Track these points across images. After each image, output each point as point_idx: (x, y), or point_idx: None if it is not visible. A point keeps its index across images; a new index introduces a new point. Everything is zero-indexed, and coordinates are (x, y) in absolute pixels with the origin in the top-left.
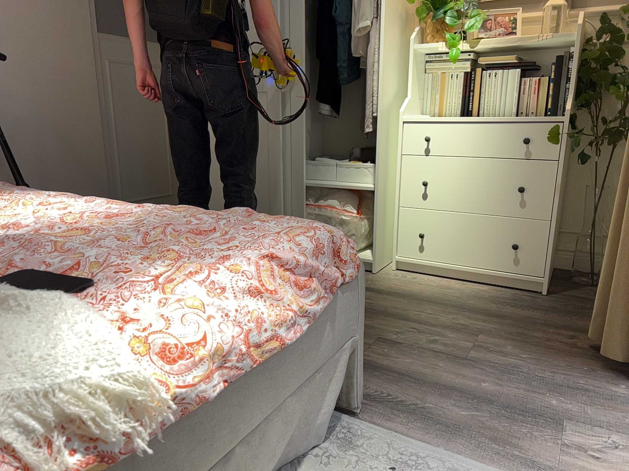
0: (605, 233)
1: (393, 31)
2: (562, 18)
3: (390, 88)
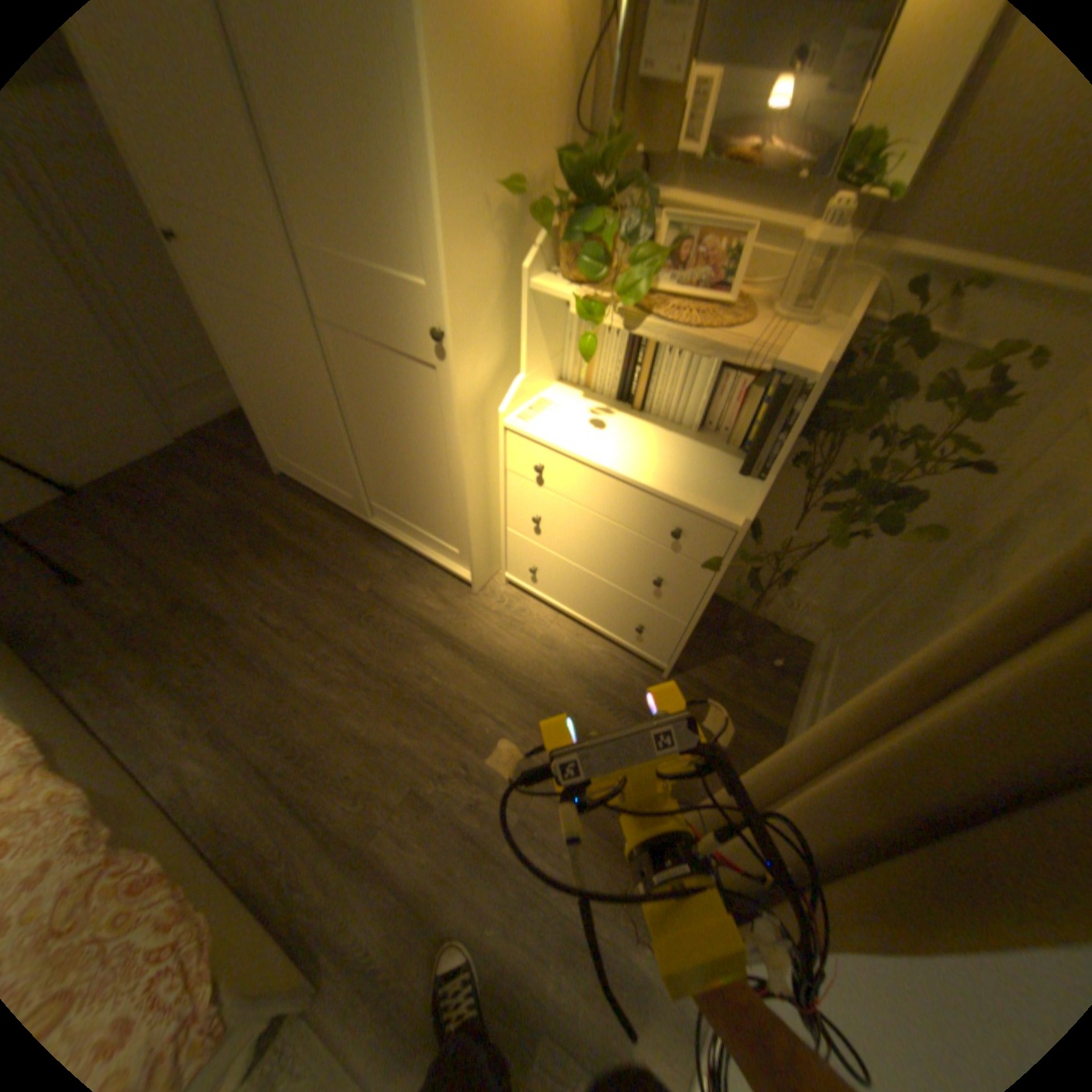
0: (777, 598)
1: (481, 259)
2: (831, 276)
3: (485, 367)
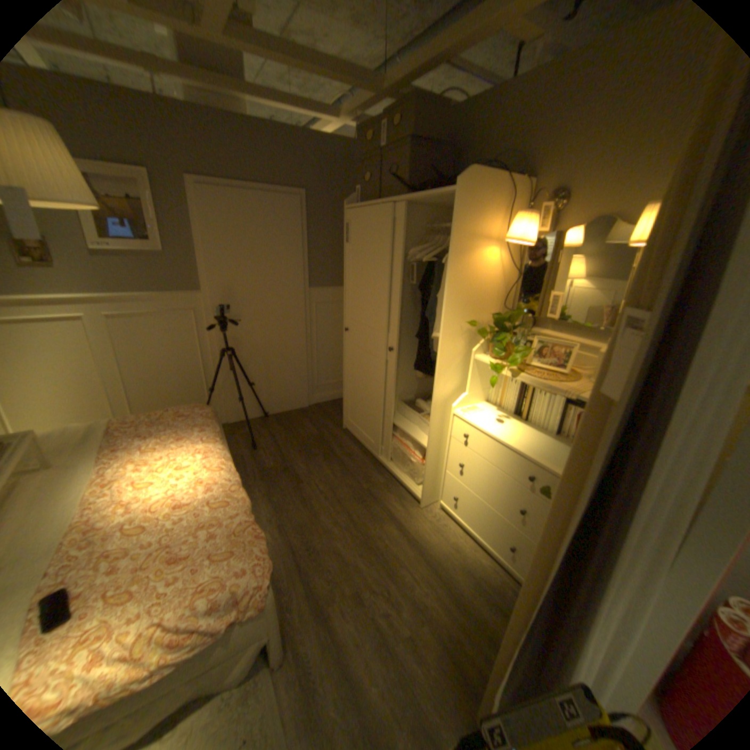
0: None
1: (455, 345)
2: None
3: (449, 386)
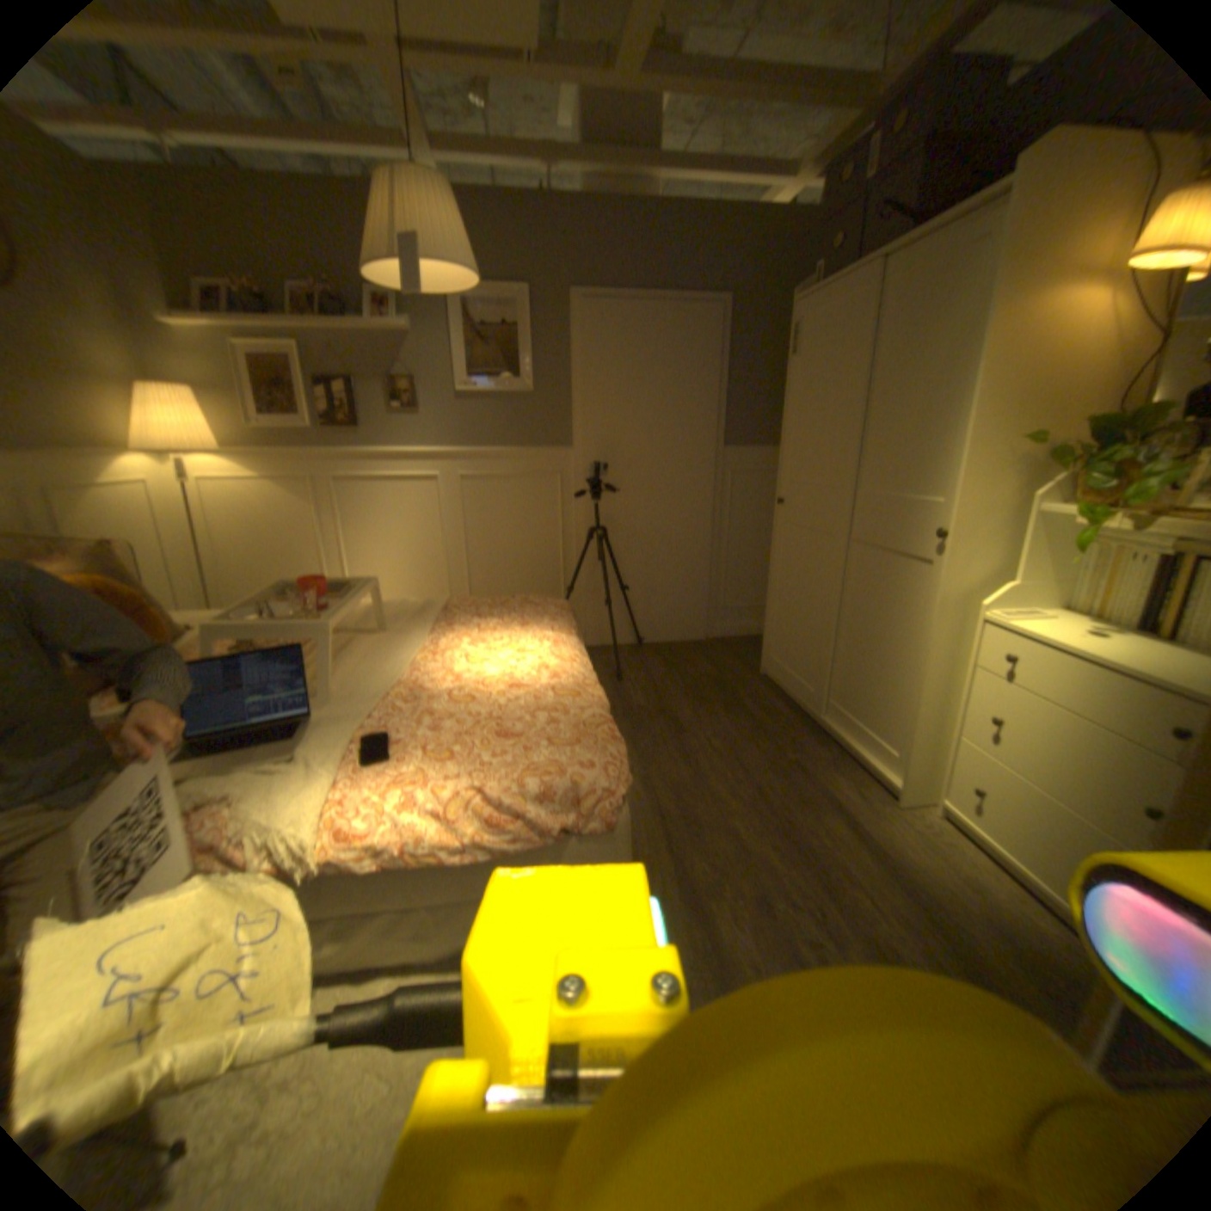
0: None
1: (997, 484)
2: None
3: (980, 566)
